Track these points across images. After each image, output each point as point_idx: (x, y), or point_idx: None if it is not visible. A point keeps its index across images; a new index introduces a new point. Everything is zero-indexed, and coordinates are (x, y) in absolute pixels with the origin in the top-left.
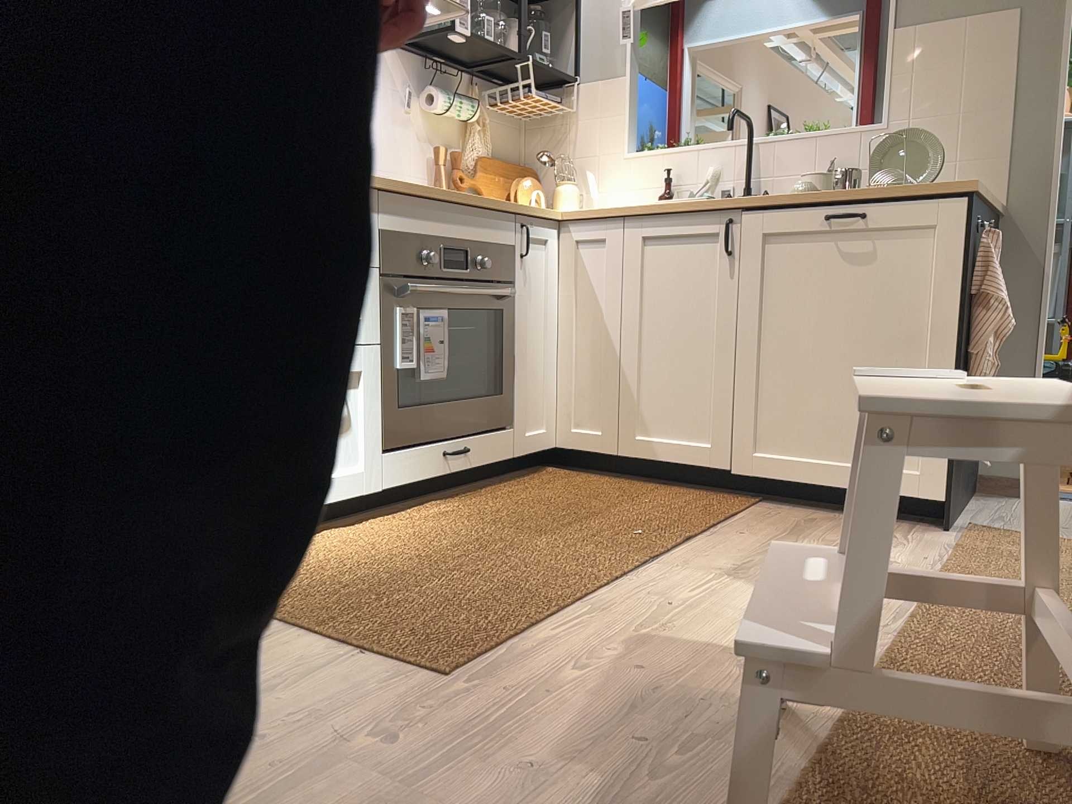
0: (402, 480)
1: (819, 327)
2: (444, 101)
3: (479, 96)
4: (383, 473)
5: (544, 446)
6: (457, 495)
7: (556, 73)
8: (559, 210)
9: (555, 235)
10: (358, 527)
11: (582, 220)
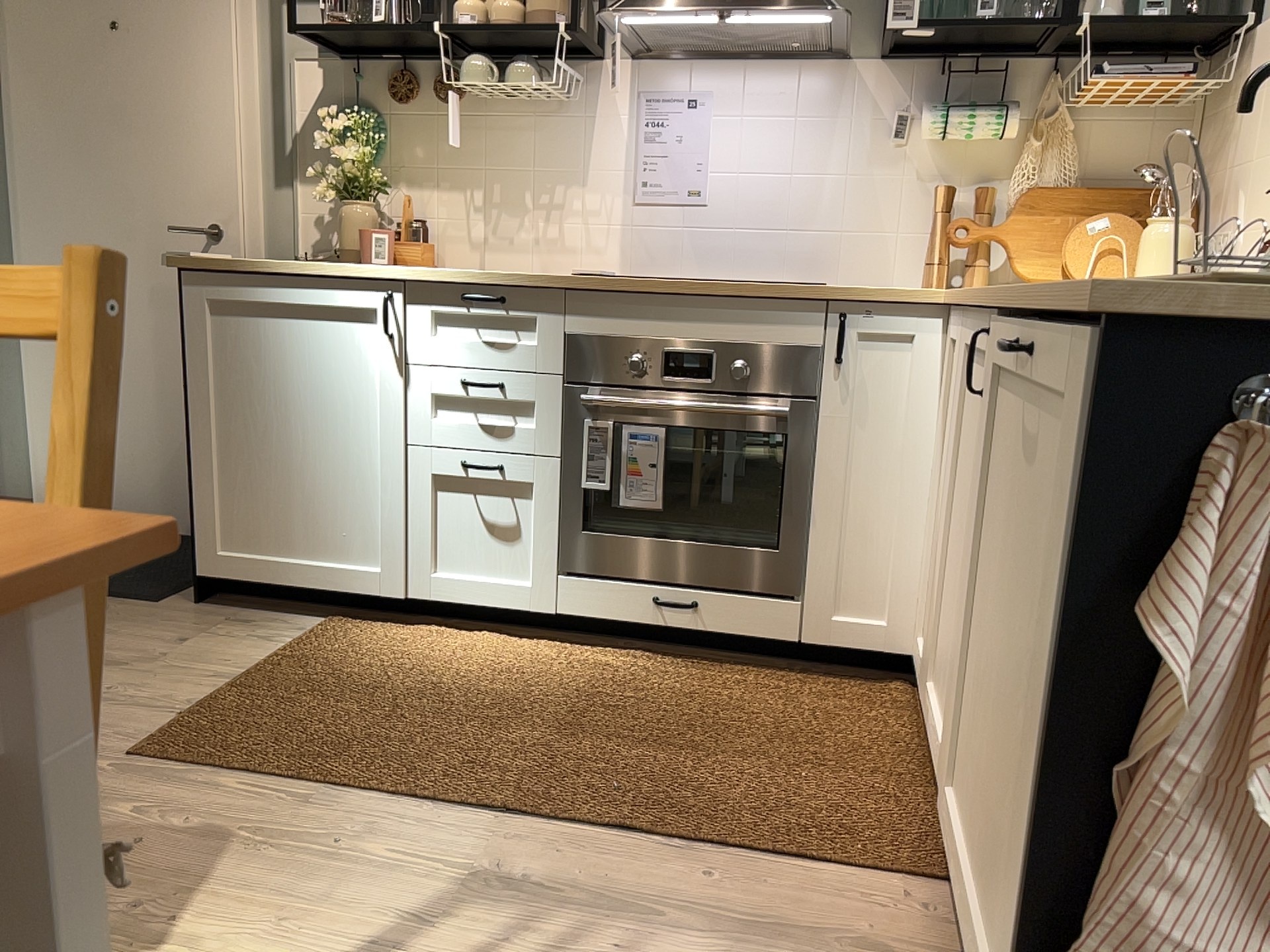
0: (585, 615)
1: (1011, 597)
2: (925, 122)
3: (1051, 89)
4: (558, 599)
5: (878, 648)
6: (702, 661)
7: (1191, 19)
8: (940, 293)
9: (939, 331)
10: (525, 644)
11: (955, 309)
